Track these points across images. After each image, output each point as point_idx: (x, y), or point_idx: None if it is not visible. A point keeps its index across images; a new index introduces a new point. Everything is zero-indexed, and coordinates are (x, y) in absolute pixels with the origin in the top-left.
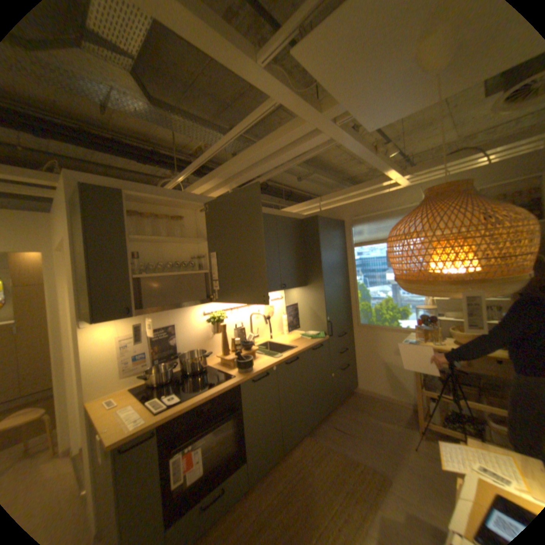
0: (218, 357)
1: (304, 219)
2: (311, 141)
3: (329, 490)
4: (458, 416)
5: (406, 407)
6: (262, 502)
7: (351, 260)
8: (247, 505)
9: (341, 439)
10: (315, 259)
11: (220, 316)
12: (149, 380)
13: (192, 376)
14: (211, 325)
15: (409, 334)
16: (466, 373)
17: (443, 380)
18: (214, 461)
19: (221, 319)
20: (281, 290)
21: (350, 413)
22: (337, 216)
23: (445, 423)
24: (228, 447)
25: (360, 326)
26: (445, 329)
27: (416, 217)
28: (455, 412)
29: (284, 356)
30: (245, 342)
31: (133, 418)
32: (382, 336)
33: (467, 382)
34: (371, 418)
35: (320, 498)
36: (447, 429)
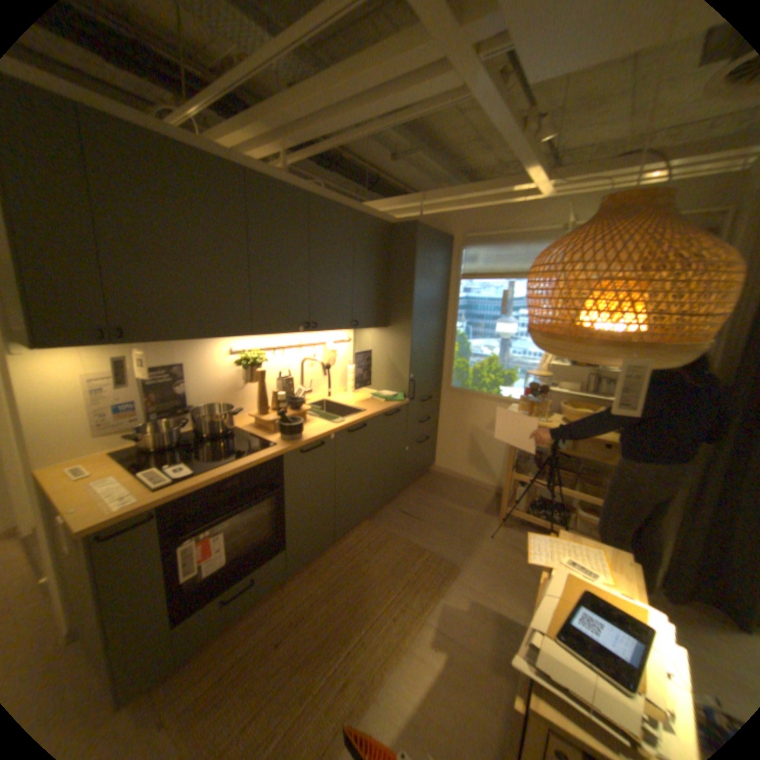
0: (251, 415)
1: (398, 224)
2: (432, 81)
3: (387, 579)
4: (545, 503)
5: (487, 490)
6: (302, 593)
7: (454, 299)
8: (282, 596)
9: (407, 524)
10: (405, 289)
11: (256, 358)
12: (143, 441)
13: (212, 440)
14: (242, 369)
15: (510, 405)
16: (565, 457)
17: (539, 463)
18: (241, 549)
19: (259, 363)
20: (351, 329)
21: (421, 495)
22: (445, 228)
23: (530, 509)
24: (262, 531)
25: (451, 390)
26: (555, 402)
27: (583, 239)
28: (543, 499)
29: (347, 421)
30: (292, 398)
31: (118, 494)
32: (476, 405)
33: (564, 466)
34: (446, 501)
35: (375, 588)
36: (531, 516)
